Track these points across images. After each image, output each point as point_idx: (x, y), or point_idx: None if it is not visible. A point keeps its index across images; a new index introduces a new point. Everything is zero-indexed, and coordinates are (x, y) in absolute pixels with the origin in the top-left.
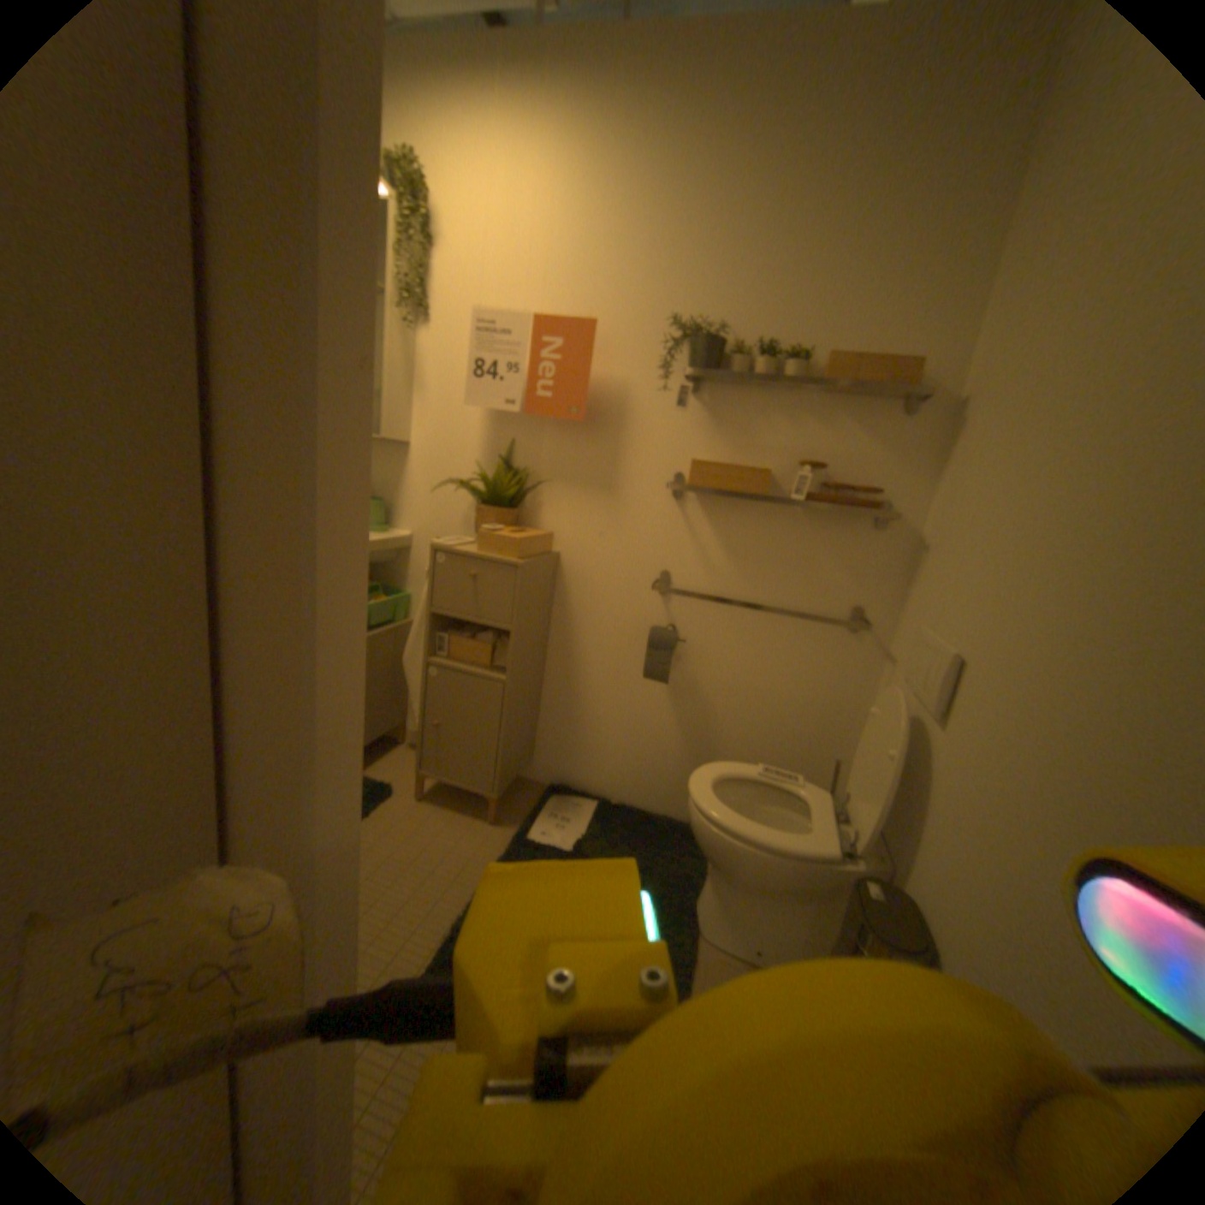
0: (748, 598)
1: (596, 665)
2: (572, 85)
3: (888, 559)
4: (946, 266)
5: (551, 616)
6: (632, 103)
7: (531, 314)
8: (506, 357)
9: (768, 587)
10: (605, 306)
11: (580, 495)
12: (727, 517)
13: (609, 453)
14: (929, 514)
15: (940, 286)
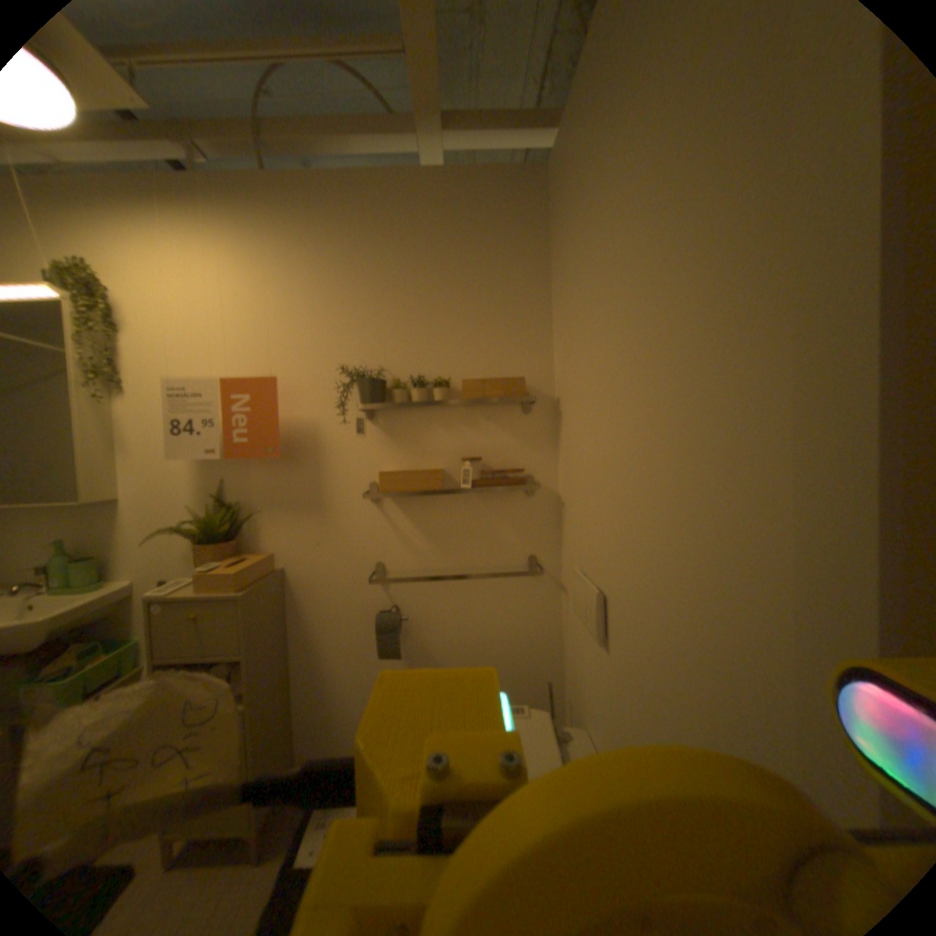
0: (450, 569)
1: (337, 659)
2: (225, 212)
3: (541, 516)
4: (520, 317)
5: (286, 627)
6: (277, 223)
7: (218, 380)
8: (200, 416)
9: (463, 556)
10: (284, 365)
11: (293, 515)
12: (418, 509)
13: (311, 477)
14: (558, 479)
15: (521, 330)
